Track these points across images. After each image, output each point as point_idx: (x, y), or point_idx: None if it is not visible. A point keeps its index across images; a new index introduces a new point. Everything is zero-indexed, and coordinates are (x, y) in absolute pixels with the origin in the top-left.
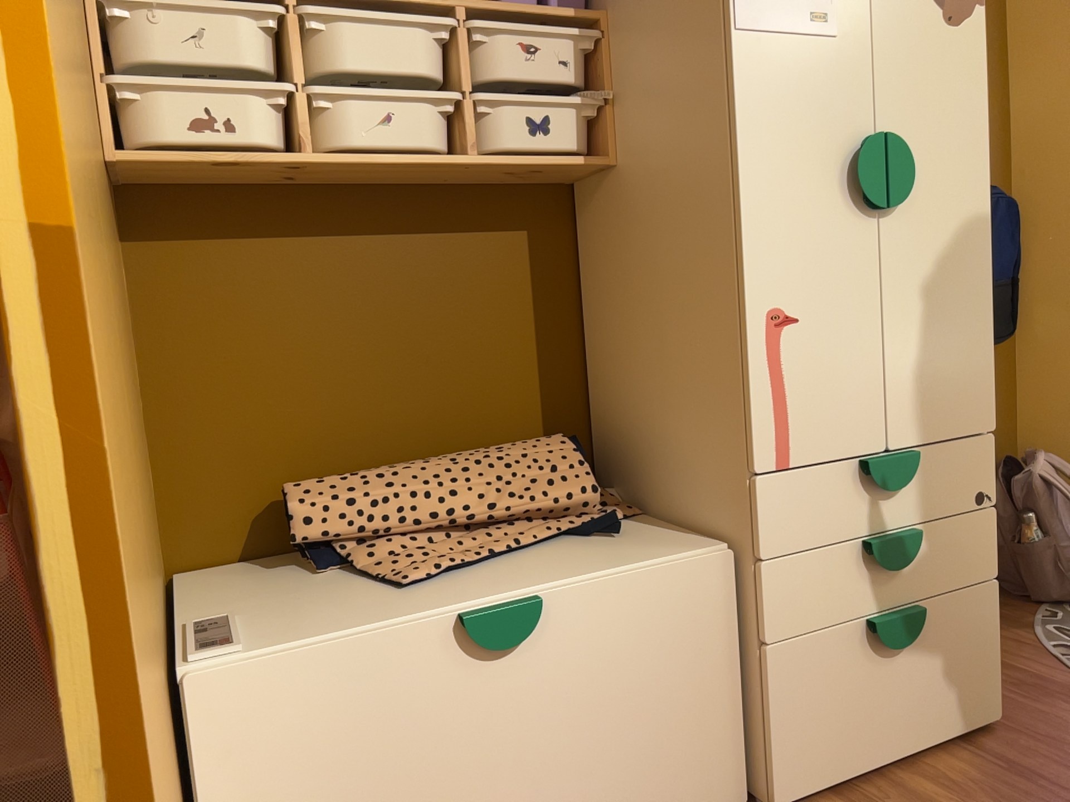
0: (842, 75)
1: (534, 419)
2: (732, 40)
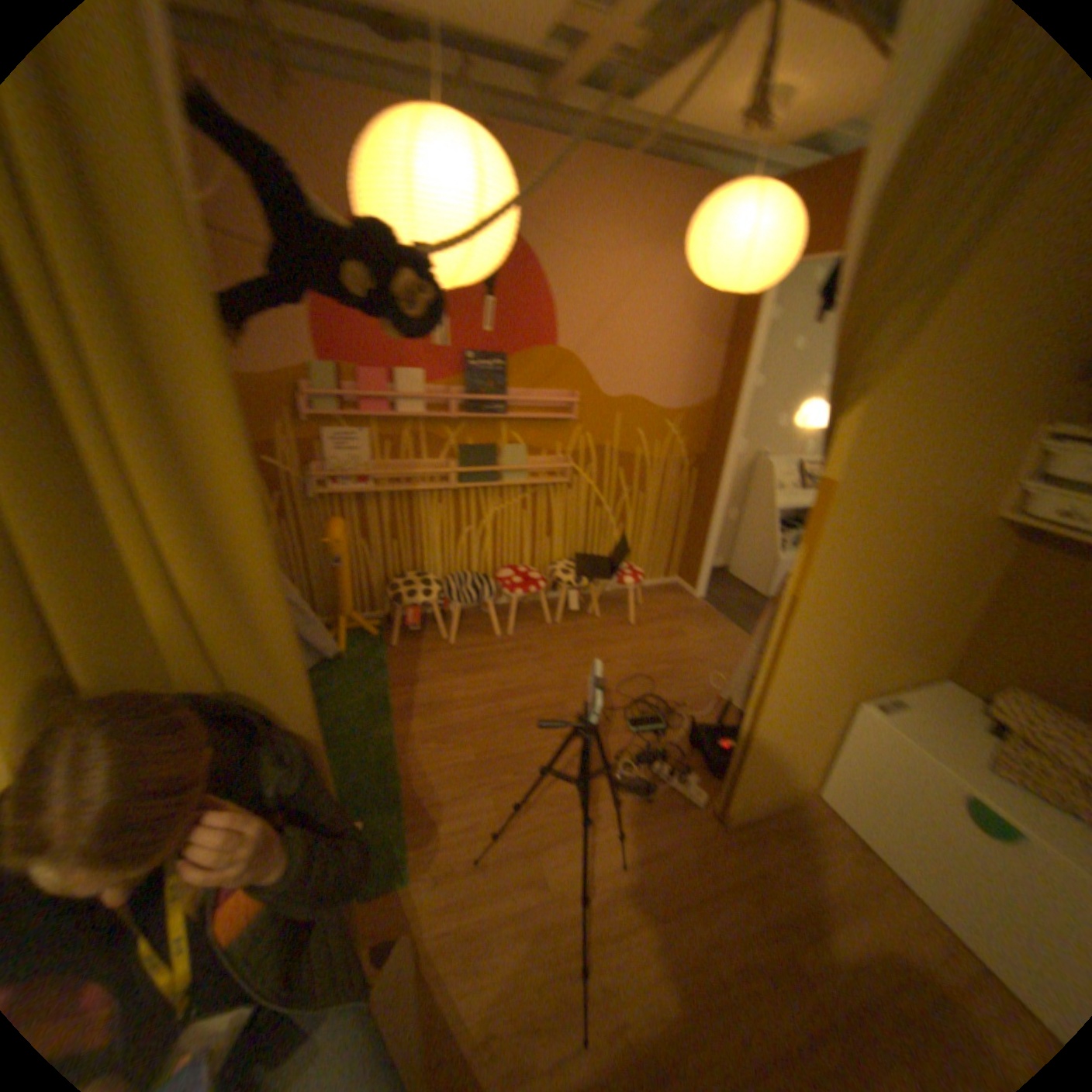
0: None
1: None
2: None
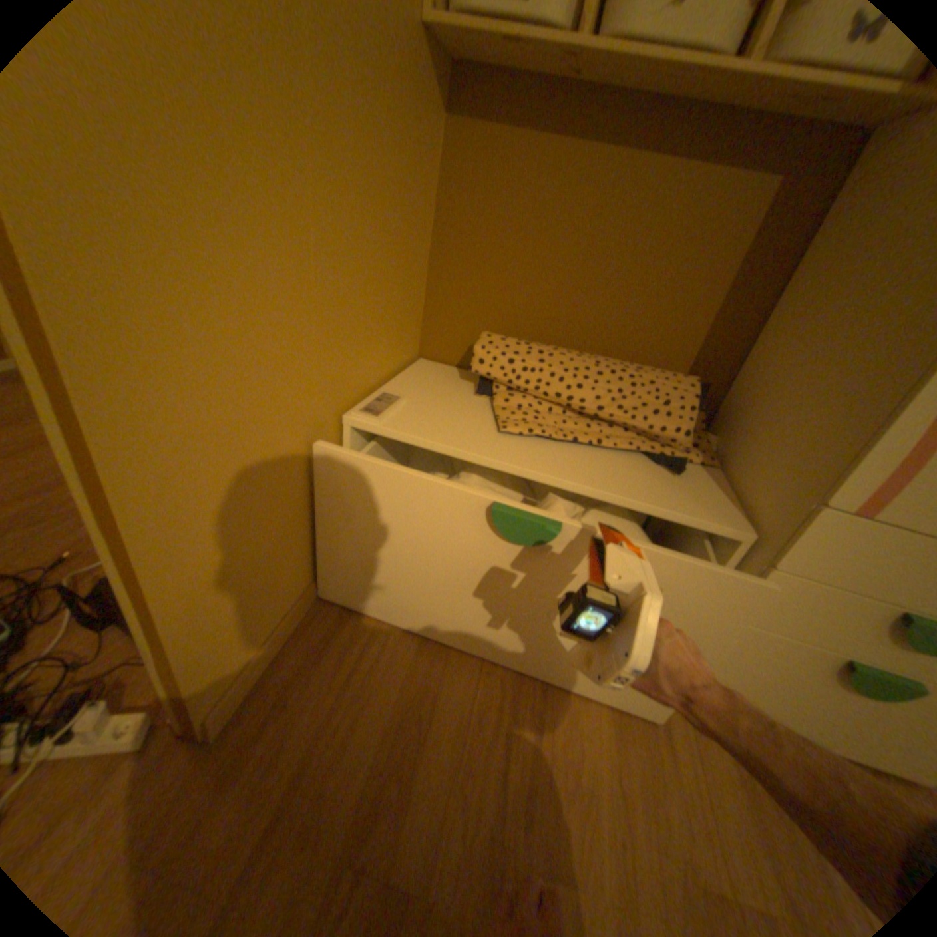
0: None
1: (684, 357)
2: None
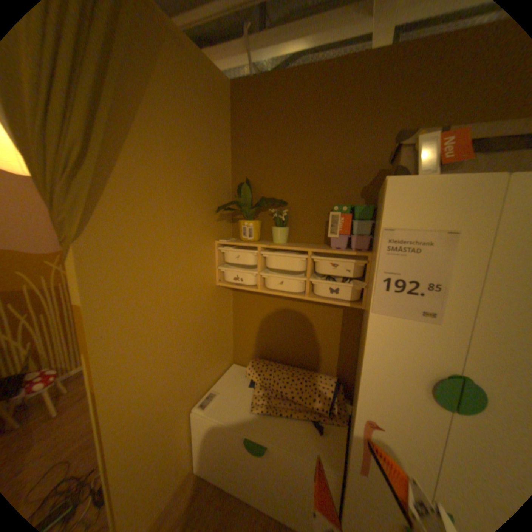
0: (441, 342)
1: (333, 367)
2: (371, 315)
